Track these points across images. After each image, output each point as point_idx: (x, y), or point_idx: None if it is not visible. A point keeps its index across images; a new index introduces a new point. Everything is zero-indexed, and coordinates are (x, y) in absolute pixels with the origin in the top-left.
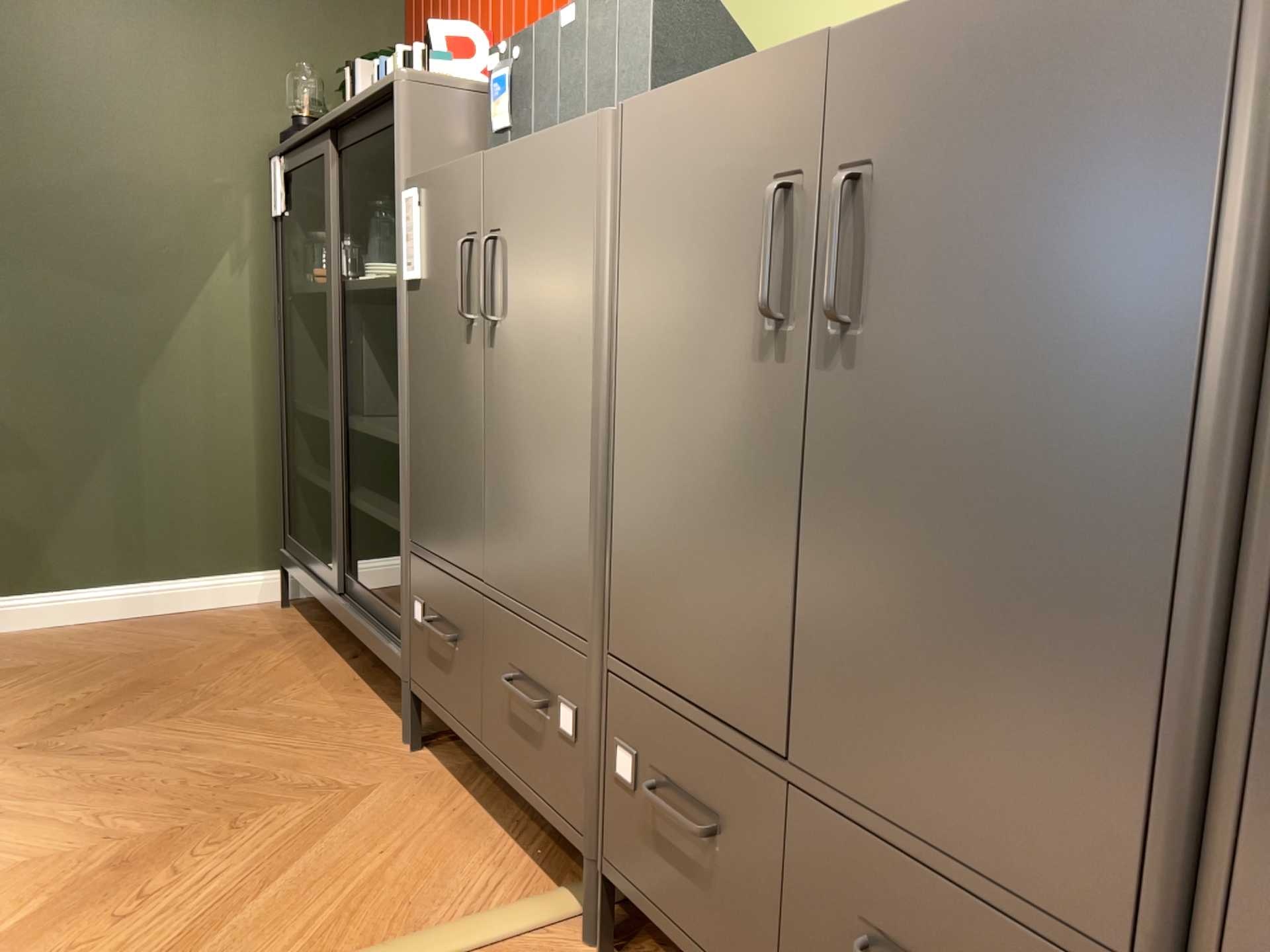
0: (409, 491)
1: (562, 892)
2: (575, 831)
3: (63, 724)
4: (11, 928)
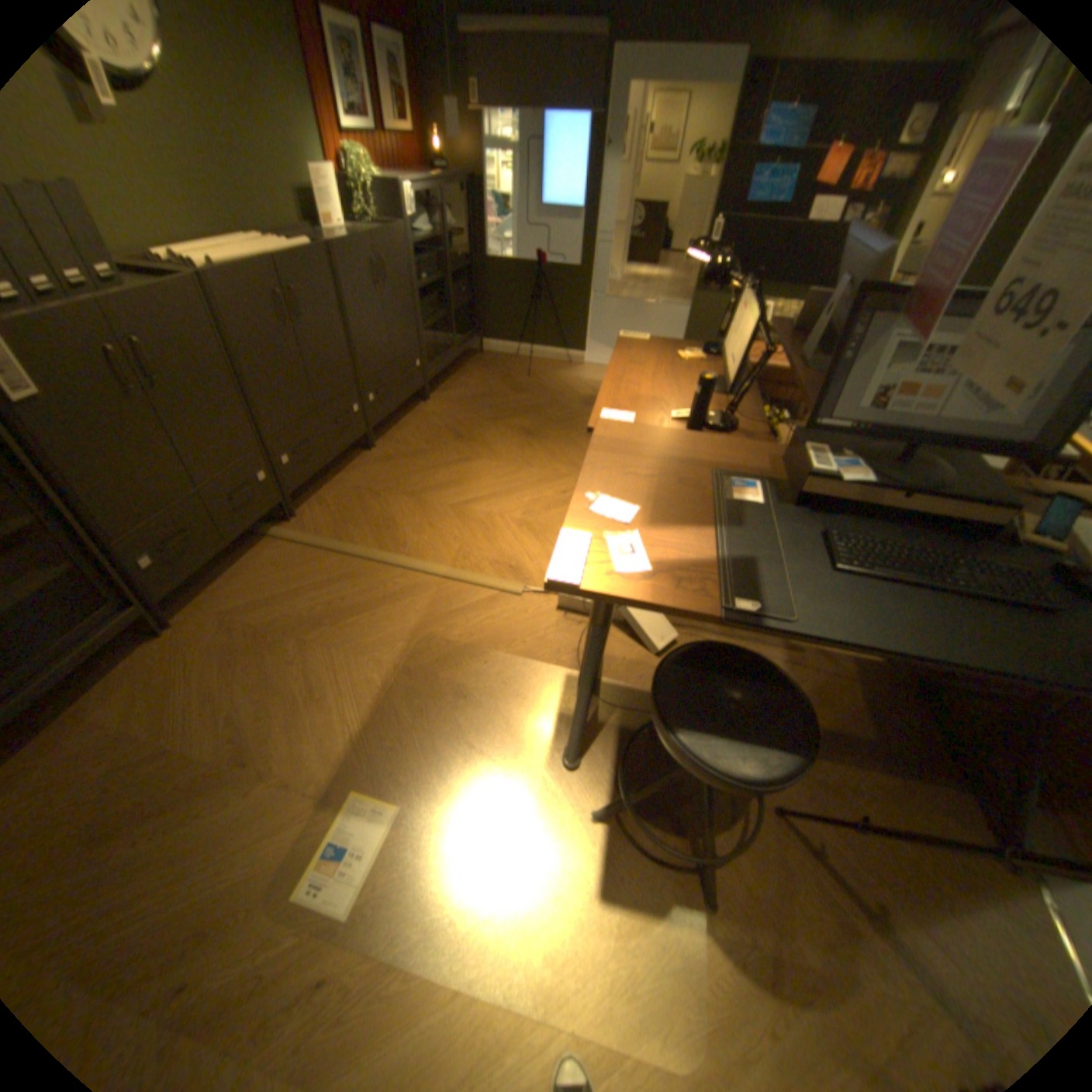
0: (97, 520)
1: (270, 534)
2: (278, 500)
3: (200, 792)
4: (363, 615)
